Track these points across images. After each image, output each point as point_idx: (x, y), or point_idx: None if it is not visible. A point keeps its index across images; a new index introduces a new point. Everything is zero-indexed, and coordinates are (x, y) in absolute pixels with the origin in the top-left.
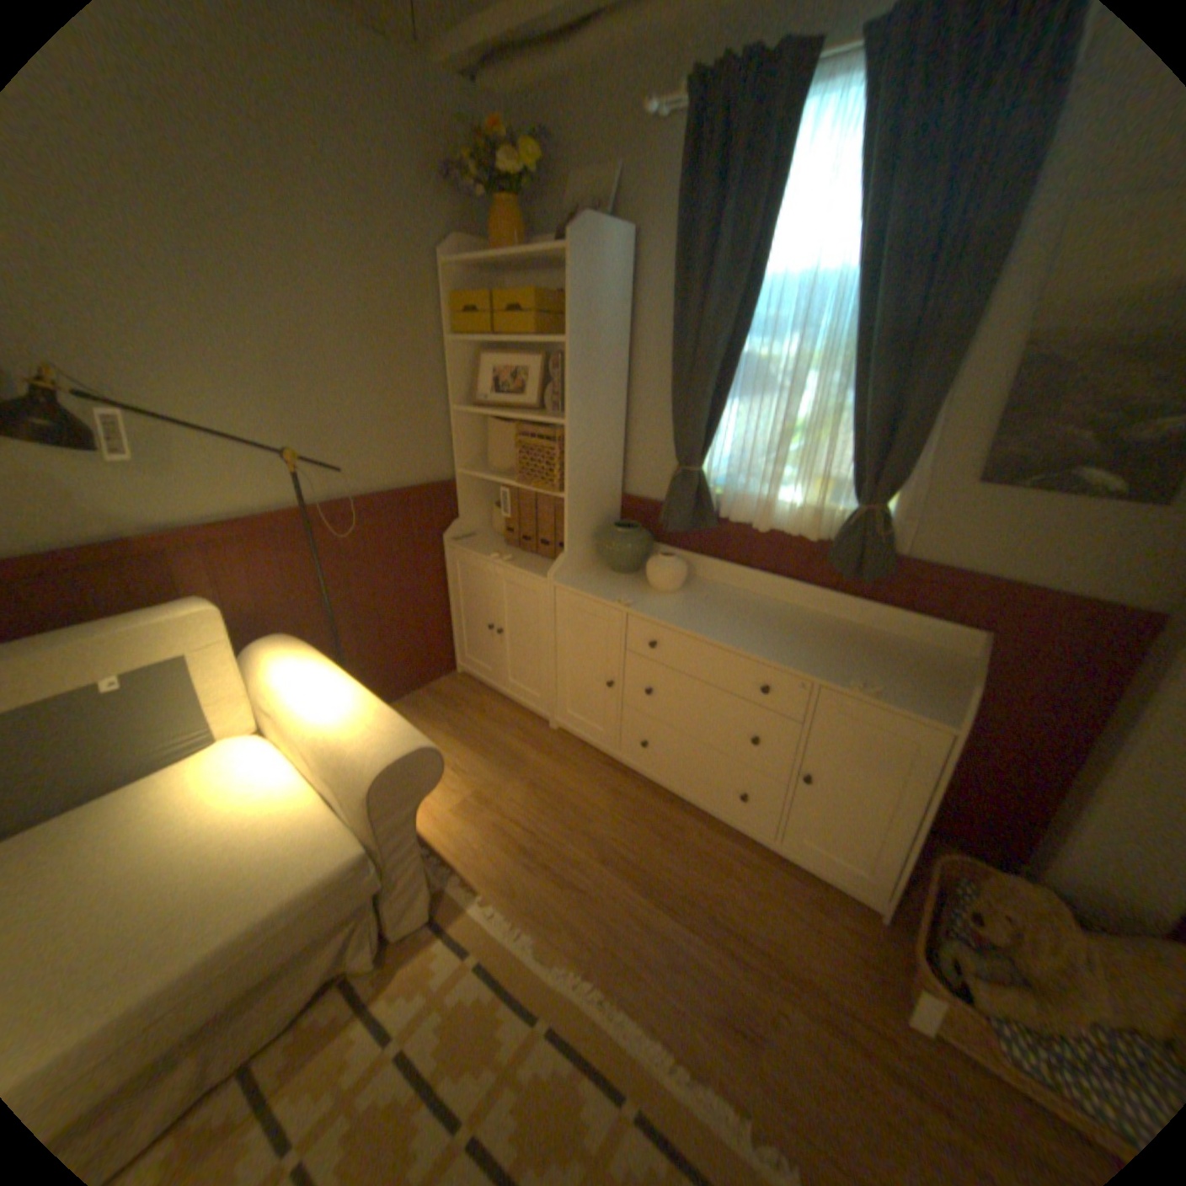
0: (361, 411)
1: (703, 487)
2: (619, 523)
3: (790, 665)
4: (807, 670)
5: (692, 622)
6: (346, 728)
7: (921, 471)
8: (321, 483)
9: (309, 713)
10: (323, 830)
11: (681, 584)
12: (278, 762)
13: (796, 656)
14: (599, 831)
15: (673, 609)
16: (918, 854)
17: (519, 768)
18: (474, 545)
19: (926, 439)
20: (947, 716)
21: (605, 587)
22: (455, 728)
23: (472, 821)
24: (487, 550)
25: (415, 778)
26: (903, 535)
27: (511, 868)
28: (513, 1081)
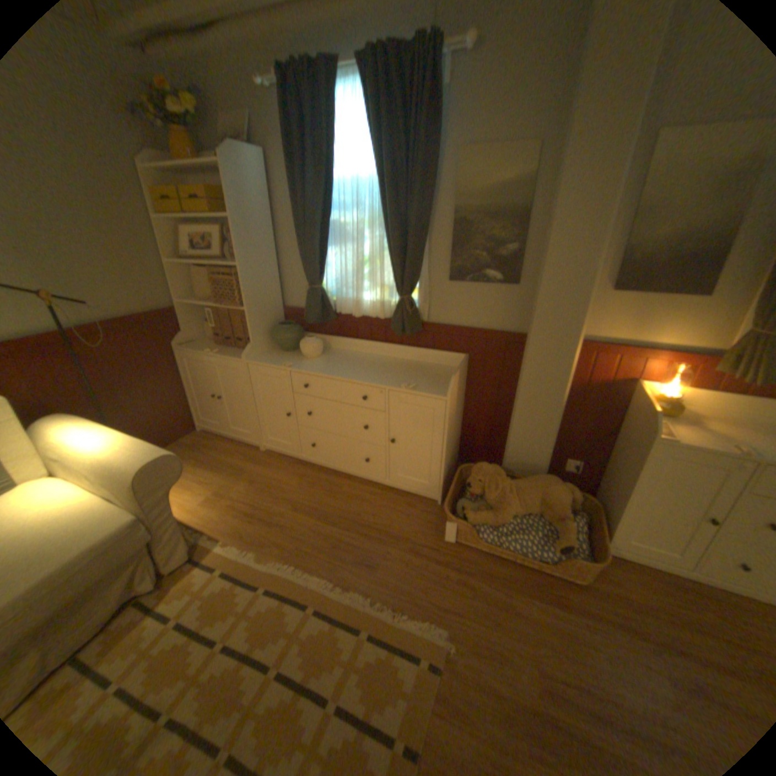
0: (95, 265)
1: (324, 297)
2: (281, 323)
3: (373, 383)
4: (381, 383)
5: (325, 370)
6: (112, 454)
7: (423, 278)
8: (72, 314)
9: (85, 451)
10: (105, 513)
11: (320, 352)
12: (68, 487)
13: (377, 378)
14: (291, 496)
15: (315, 366)
16: (445, 465)
17: (241, 475)
18: (193, 347)
19: (420, 261)
20: (442, 393)
21: (277, 360)
22: (198, 462)
23: (212, 507)
24: (202, 349)
25: (163, 474)
26: (422, 311)
27: (239, 525)
28: (245, 617)
